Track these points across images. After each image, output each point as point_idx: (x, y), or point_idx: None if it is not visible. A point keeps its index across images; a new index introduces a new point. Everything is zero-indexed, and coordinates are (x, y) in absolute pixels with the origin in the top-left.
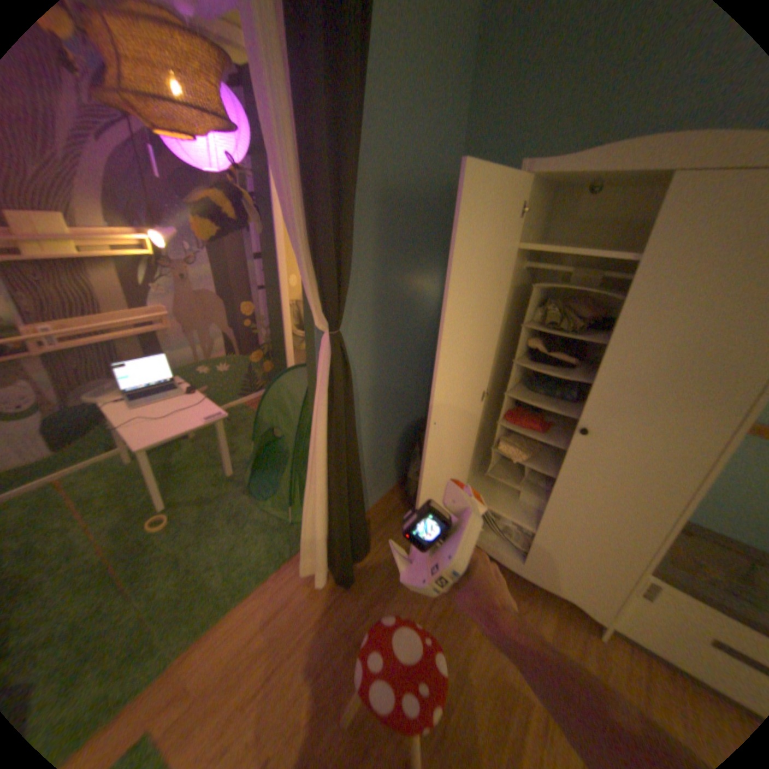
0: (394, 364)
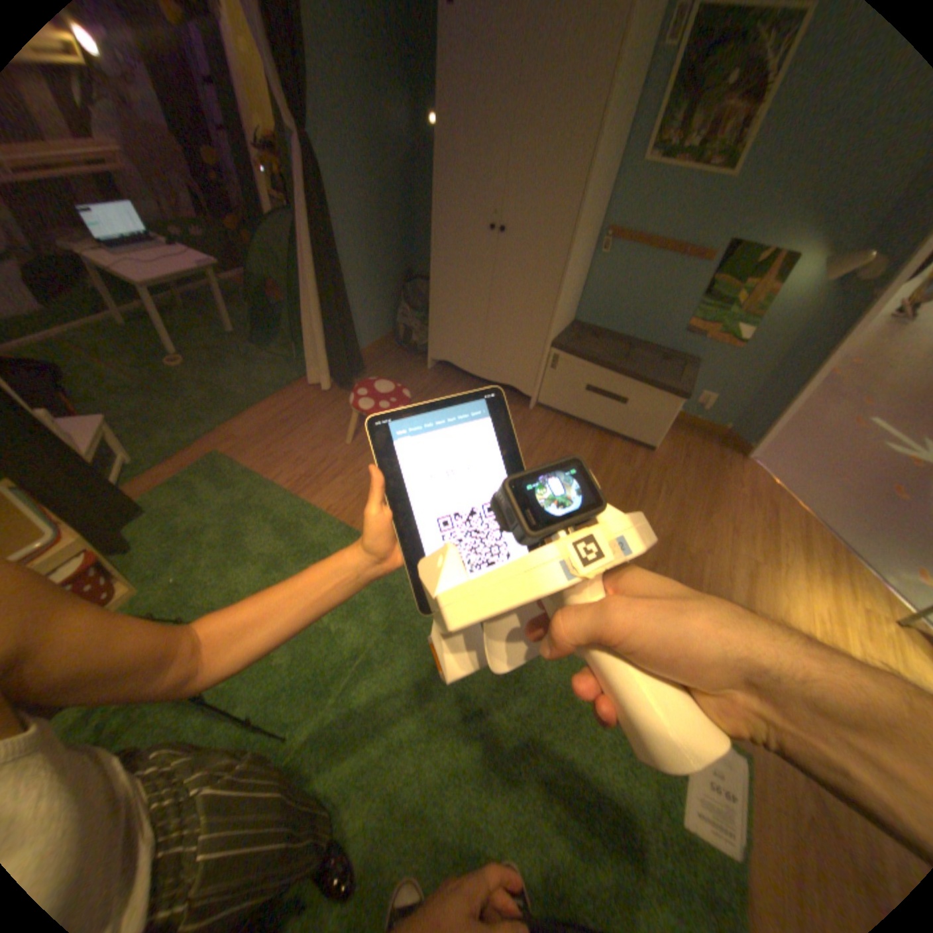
0: (367, 195)
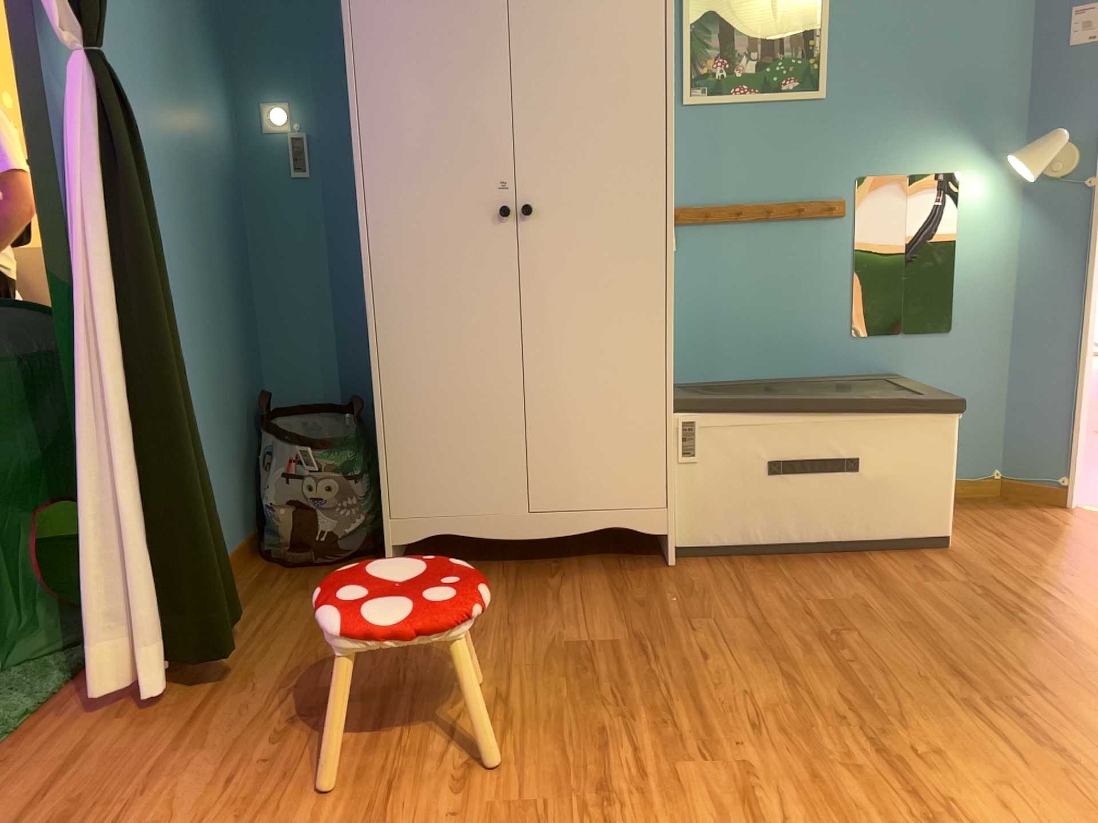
0: (185, 230)
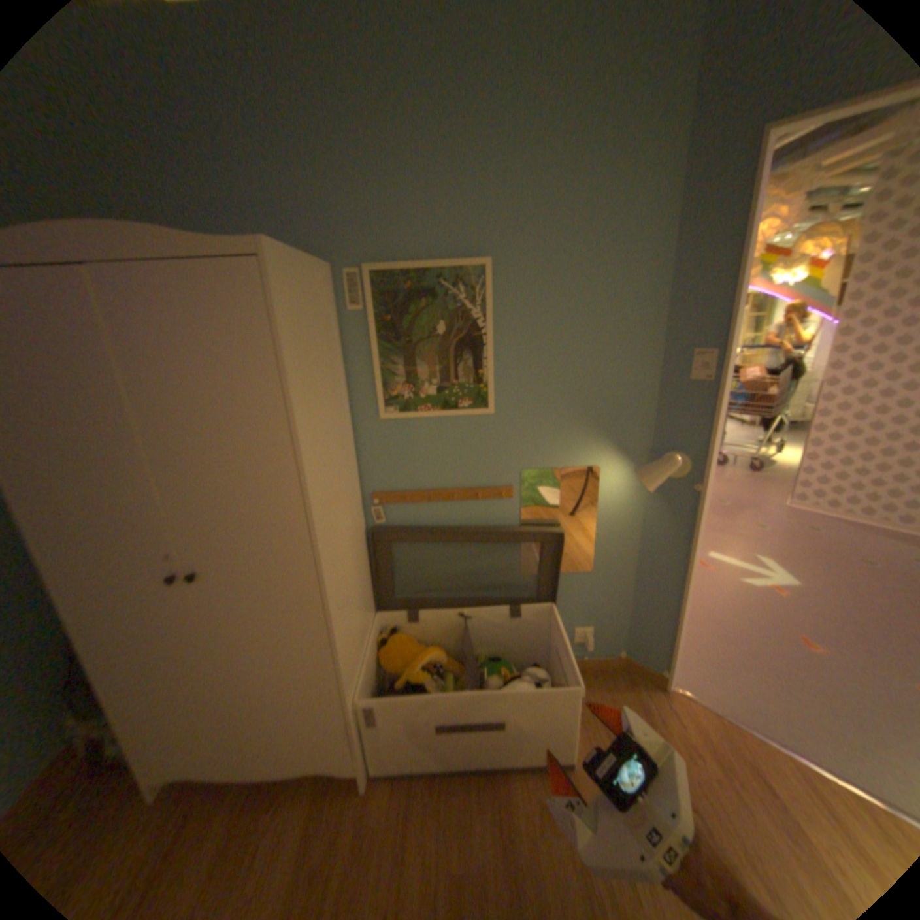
0: None
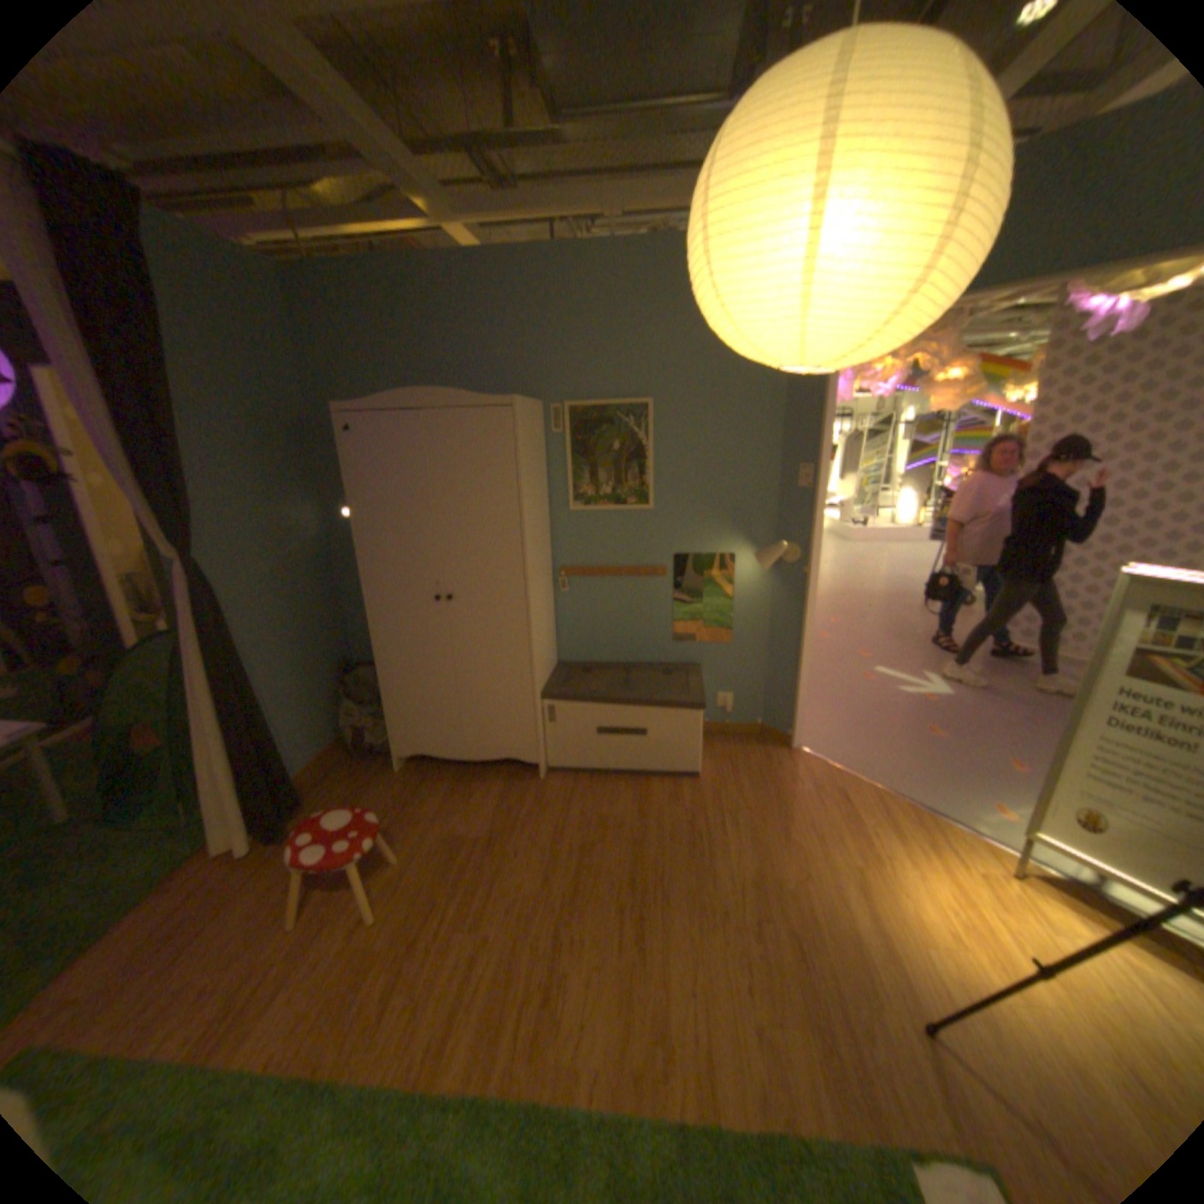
0: (279, 597)
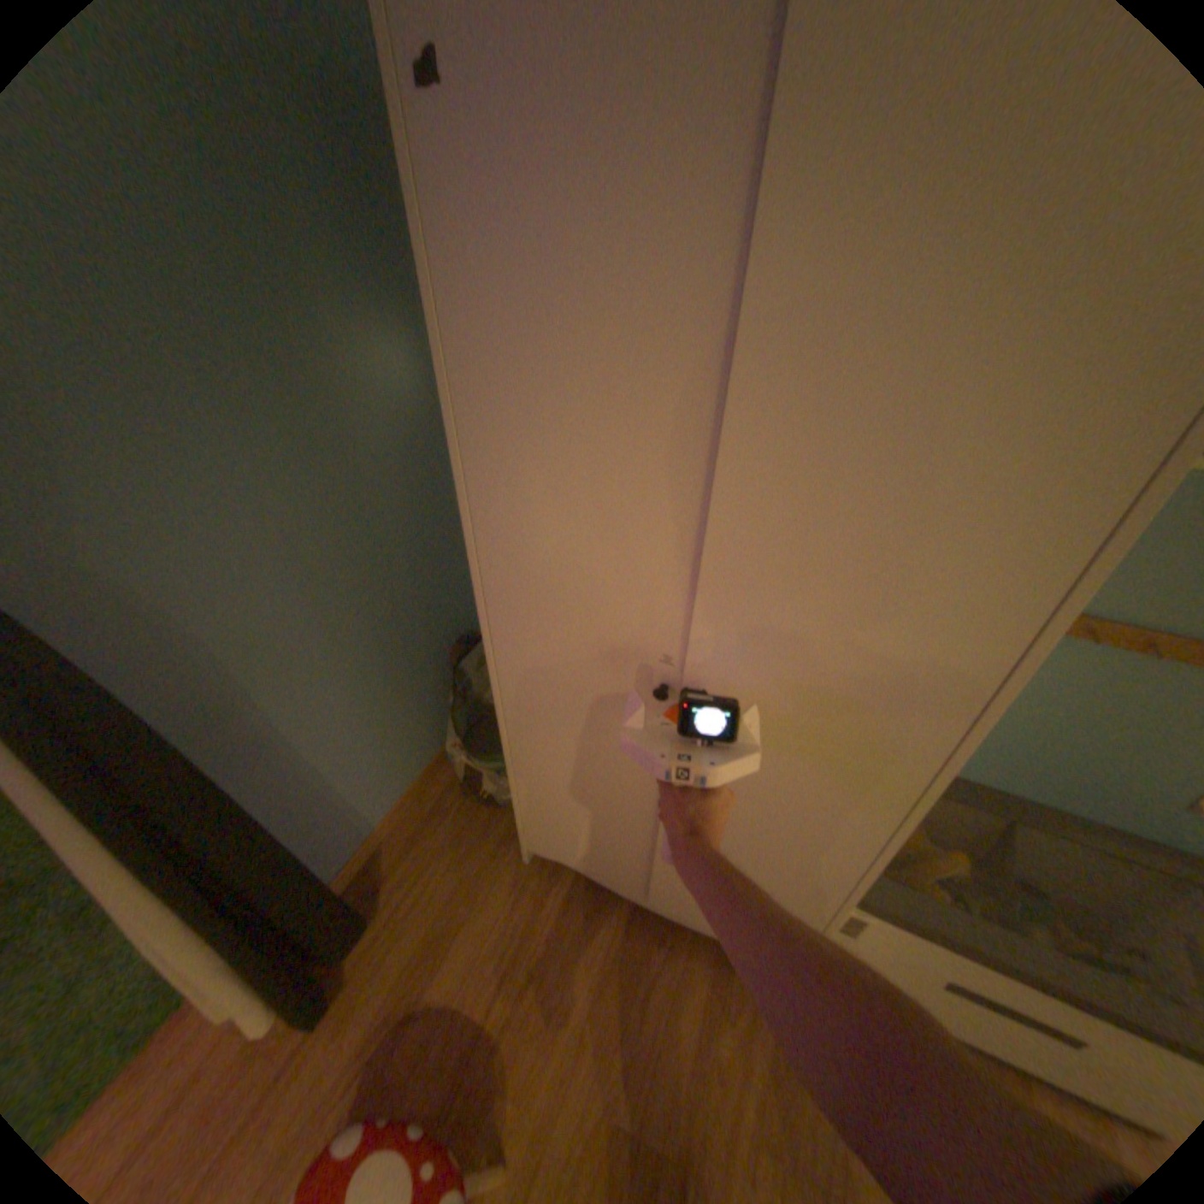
0: (323, 562)
